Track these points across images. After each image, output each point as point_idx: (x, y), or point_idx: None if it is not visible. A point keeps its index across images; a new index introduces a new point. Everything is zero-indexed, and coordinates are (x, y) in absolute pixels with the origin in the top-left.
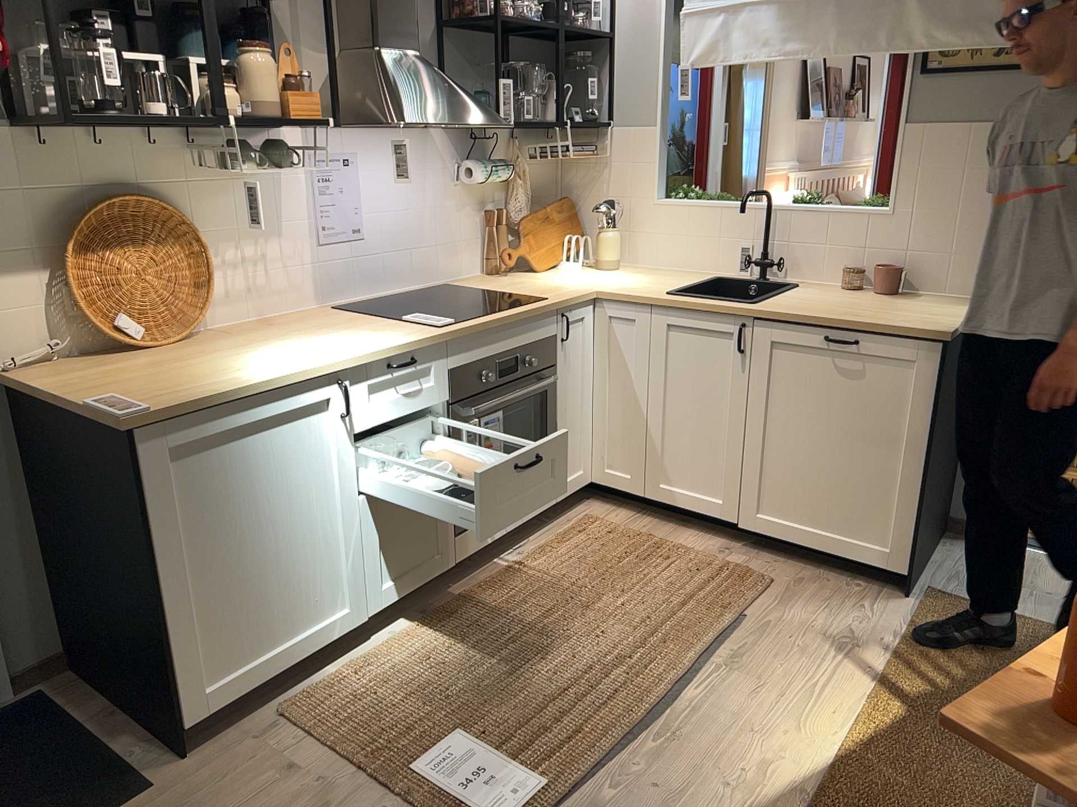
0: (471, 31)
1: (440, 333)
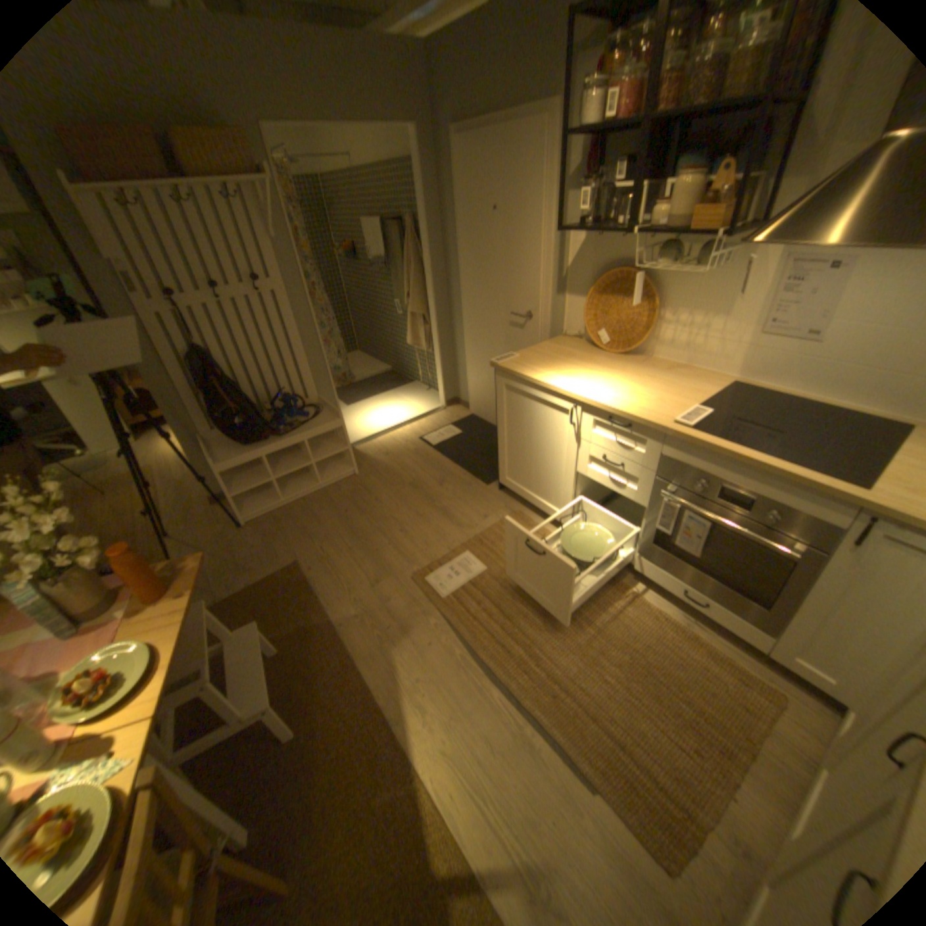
0: None
1: (657, 423)
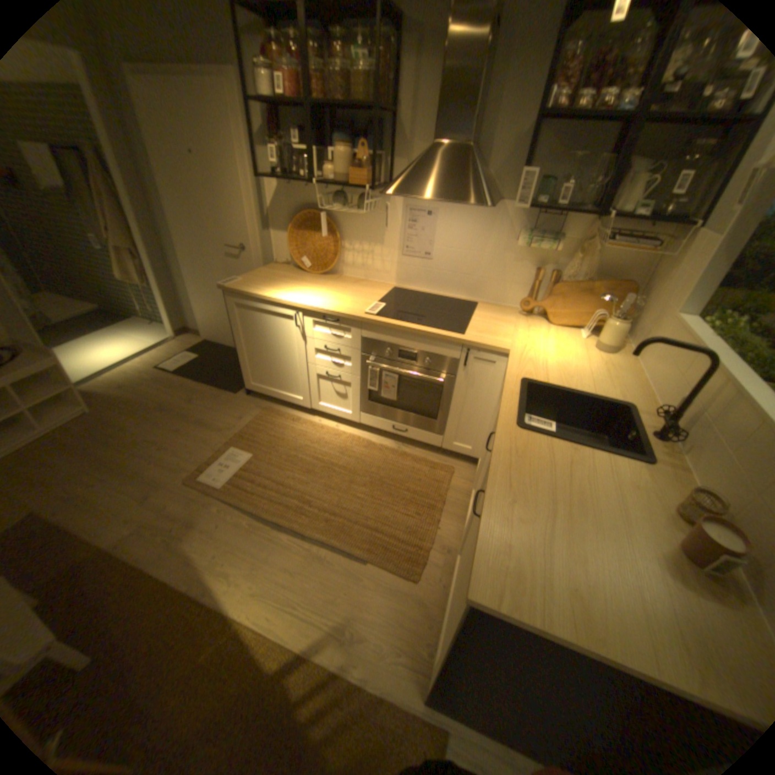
0: (578, 121)
1: (355, 315)
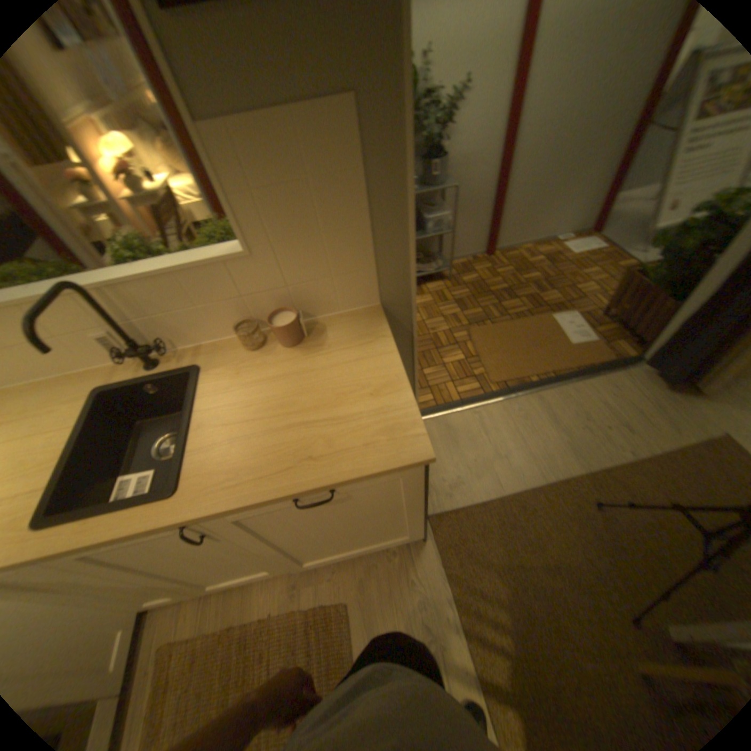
0: None
1: None
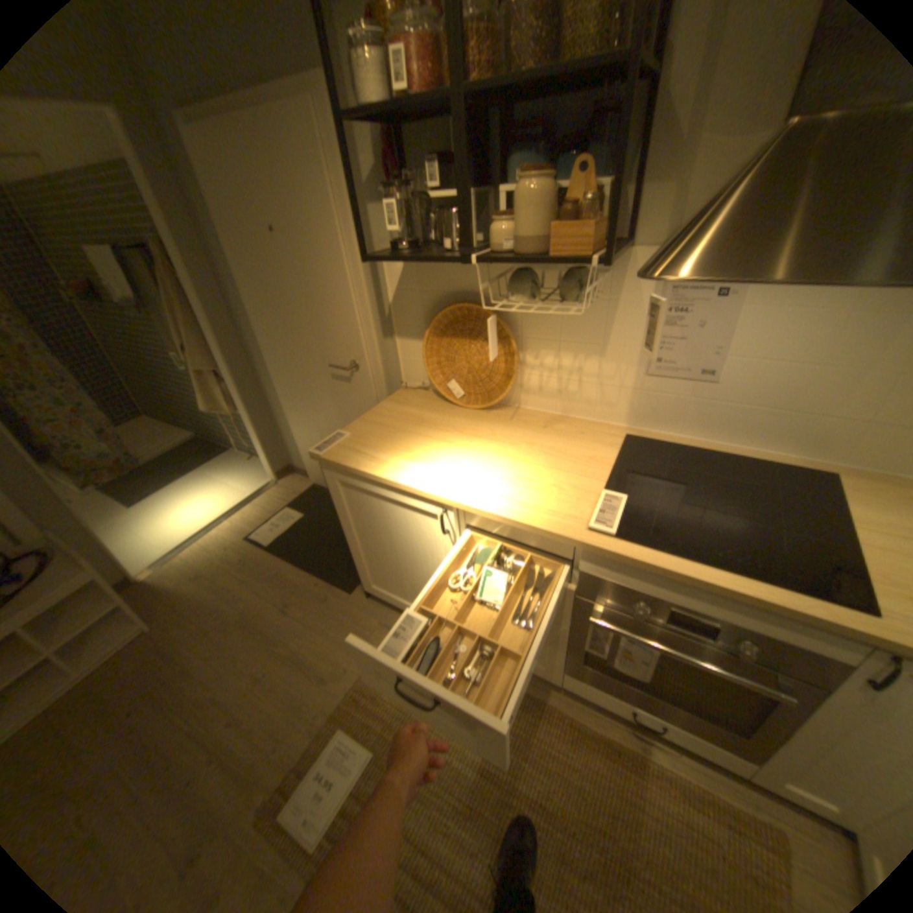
0: None
1: (568, 534)
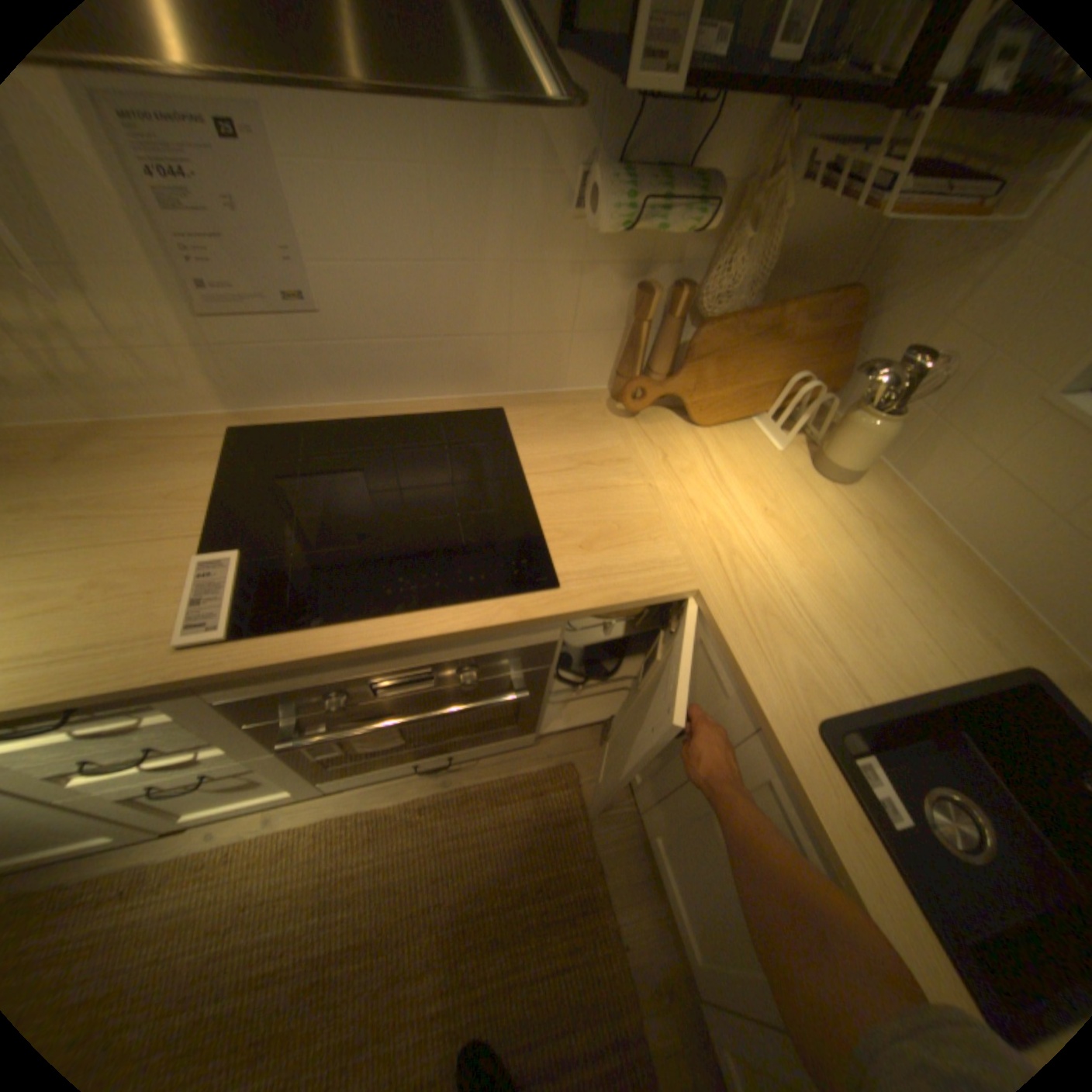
0: None
1: (136, 683)
